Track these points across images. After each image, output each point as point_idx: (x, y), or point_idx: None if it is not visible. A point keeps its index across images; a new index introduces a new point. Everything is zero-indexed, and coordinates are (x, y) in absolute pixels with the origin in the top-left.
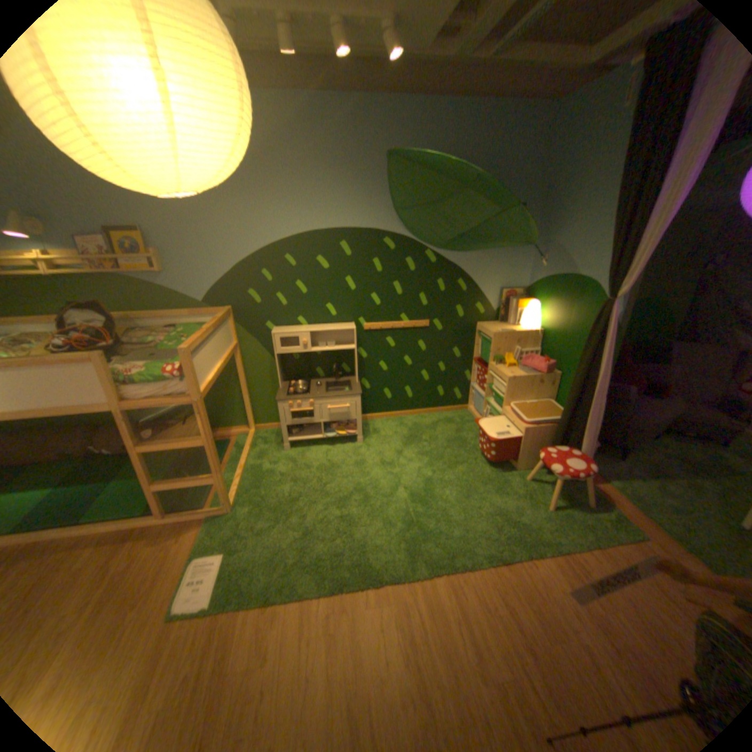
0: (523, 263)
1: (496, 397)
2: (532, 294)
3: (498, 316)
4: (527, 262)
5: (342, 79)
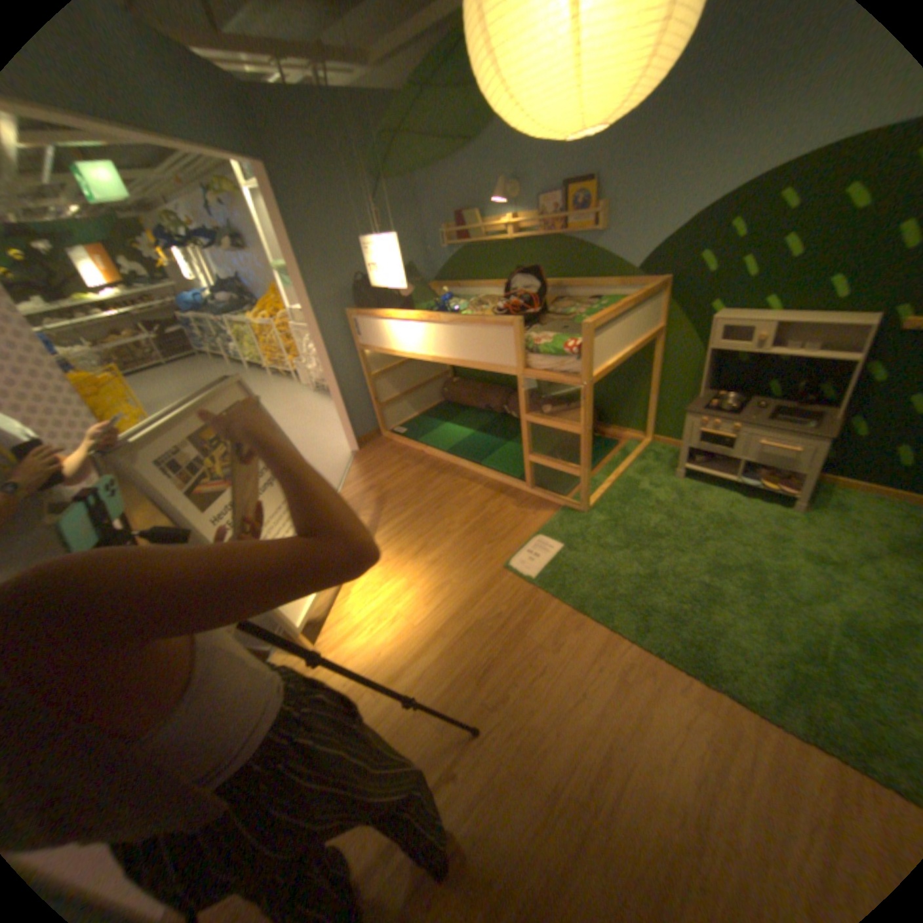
0: None
1: None
2: None
3: None
4: None
5: None
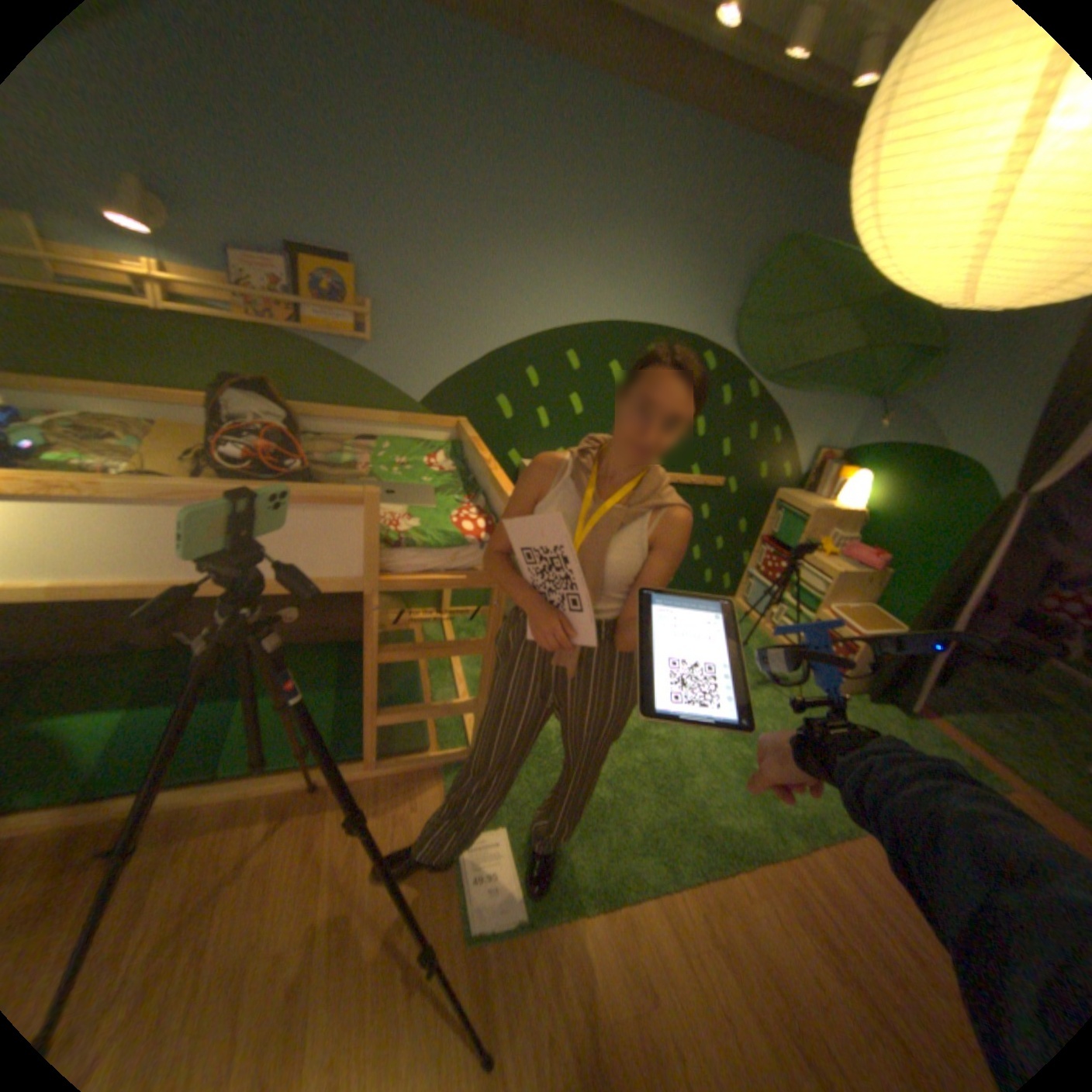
0: (851, 419)
1: (806, 596)
2: (853, 462)
3: (803, 484)
4: (855, 419)
5: (694, 97)
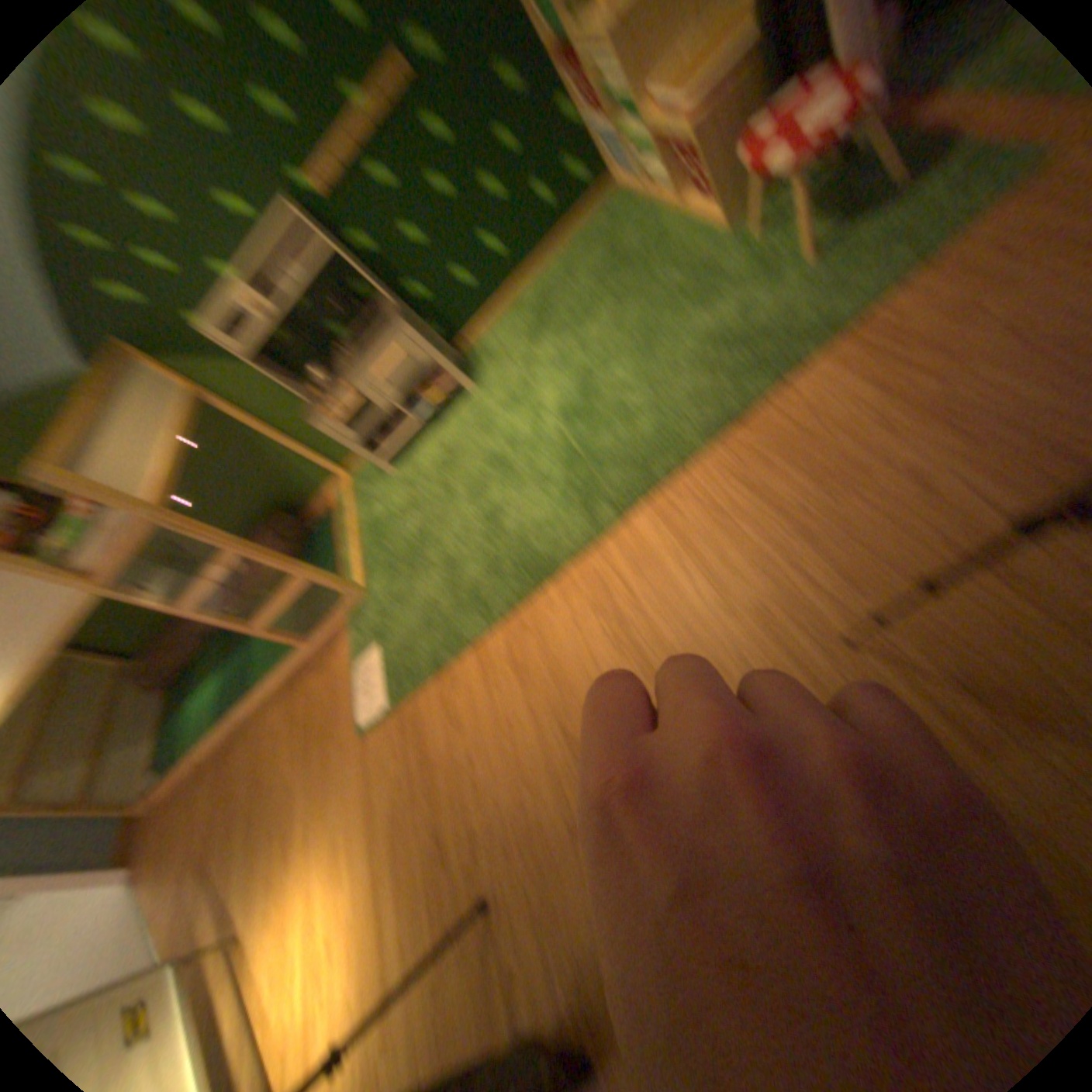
0: None
1: (615, 97)
2: None
3: None
4: None
5: None
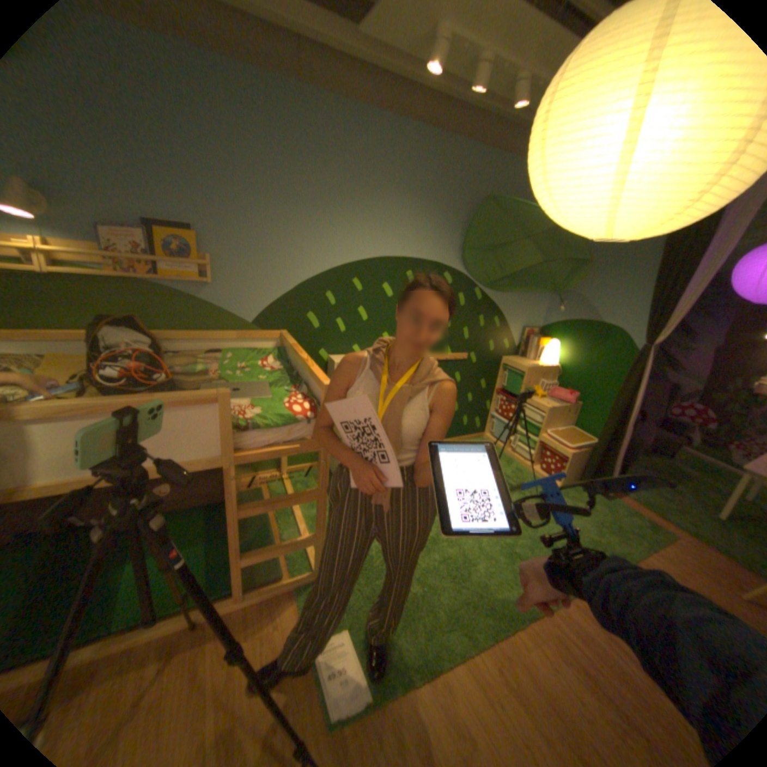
0: (540, 307)
1: (530, 426)
2: (546, 334)
3: (517, 352)
4: (543, 307)
5: (416, 114)
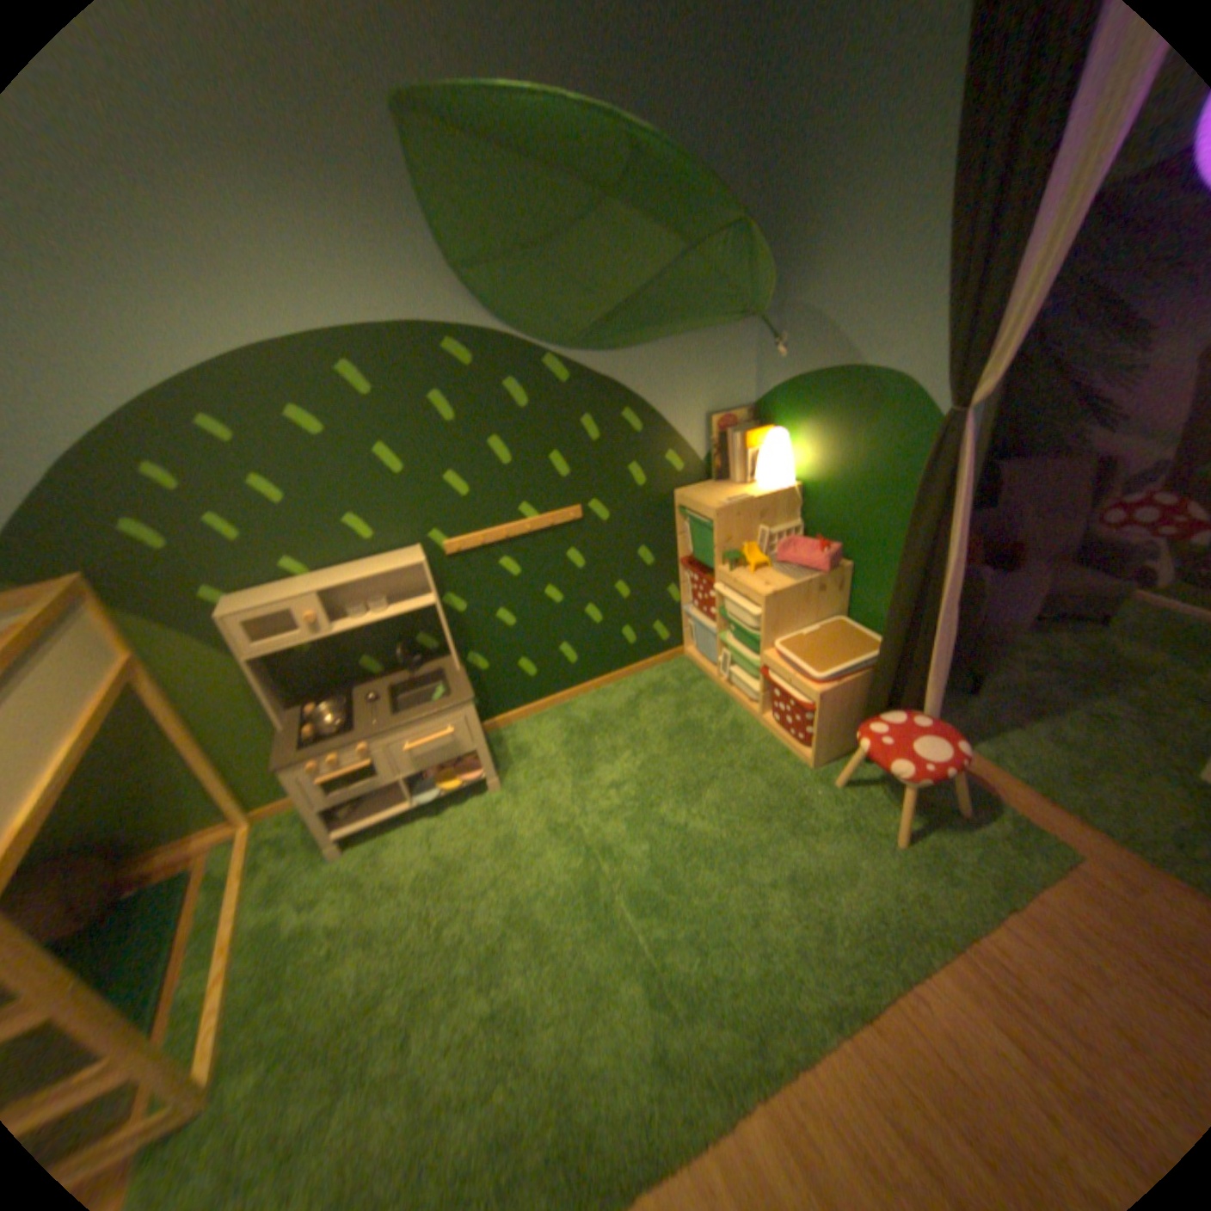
0: (740, 355)
1: (743, 633)
2: (766, 415)
3: (710, 469)
4: (747, 354)
5: None
